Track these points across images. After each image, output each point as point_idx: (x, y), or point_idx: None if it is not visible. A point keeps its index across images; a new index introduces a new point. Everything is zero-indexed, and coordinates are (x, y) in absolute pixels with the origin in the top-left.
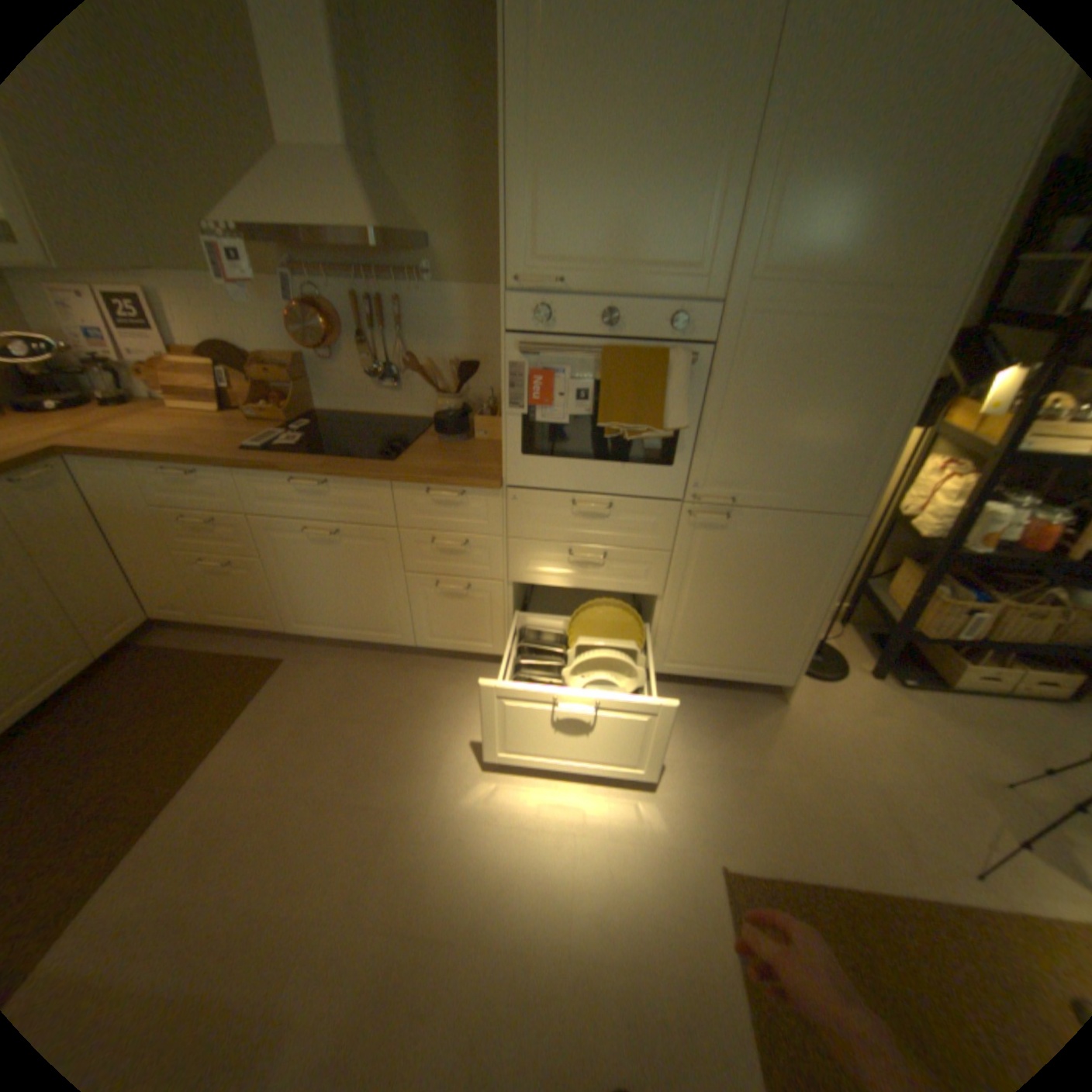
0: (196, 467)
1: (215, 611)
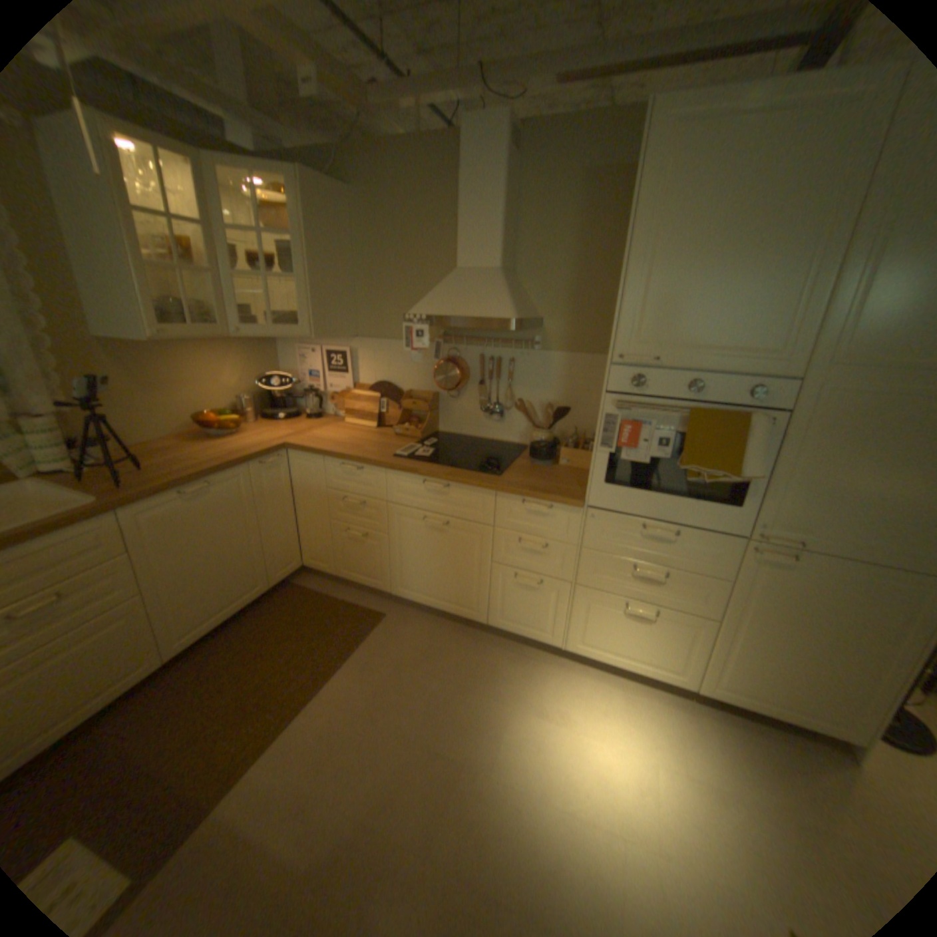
0: (364, 466)
1: (347, 568)
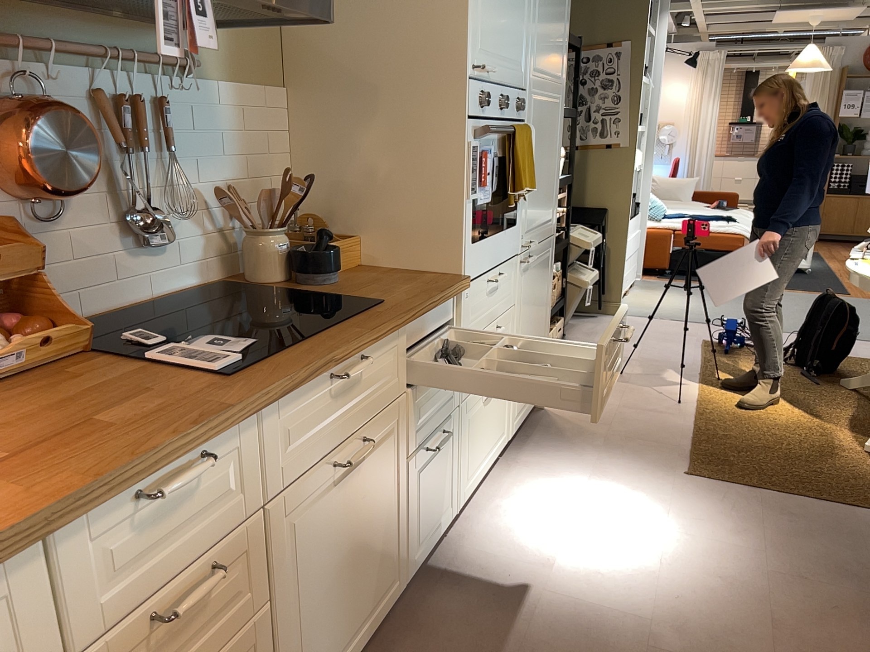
0: (215, 439)
1: None
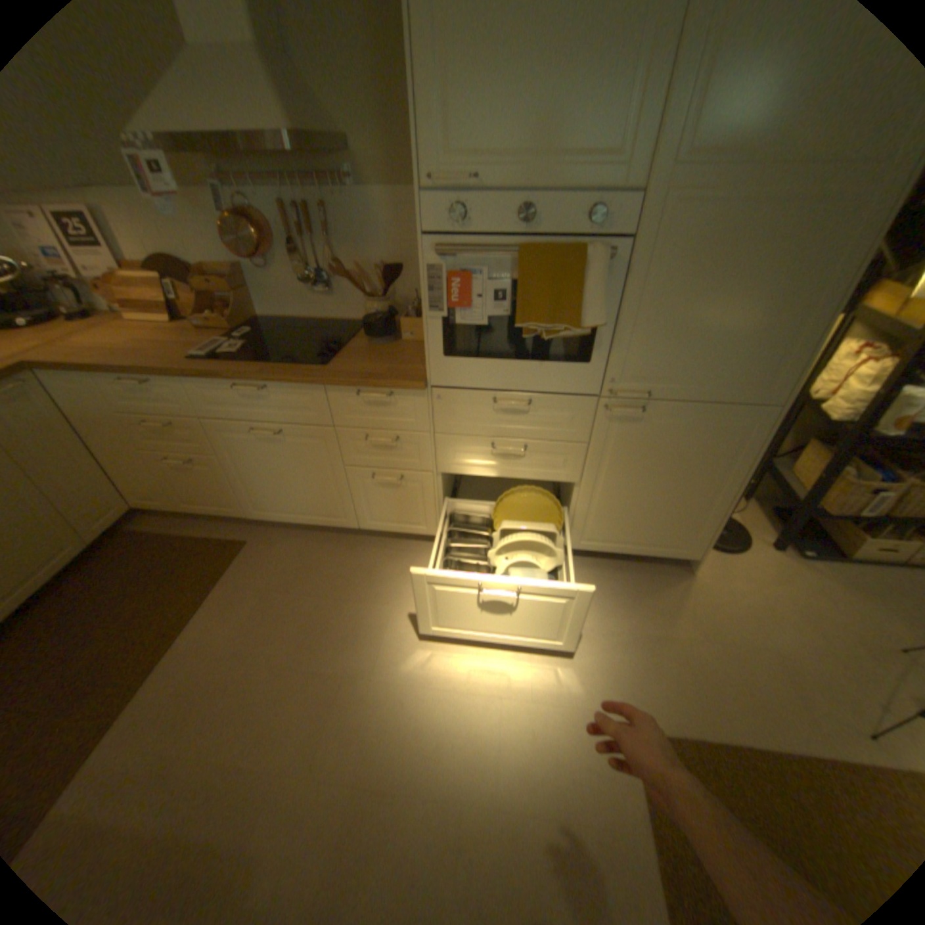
0: (149, 377)
1: (185, 501)
